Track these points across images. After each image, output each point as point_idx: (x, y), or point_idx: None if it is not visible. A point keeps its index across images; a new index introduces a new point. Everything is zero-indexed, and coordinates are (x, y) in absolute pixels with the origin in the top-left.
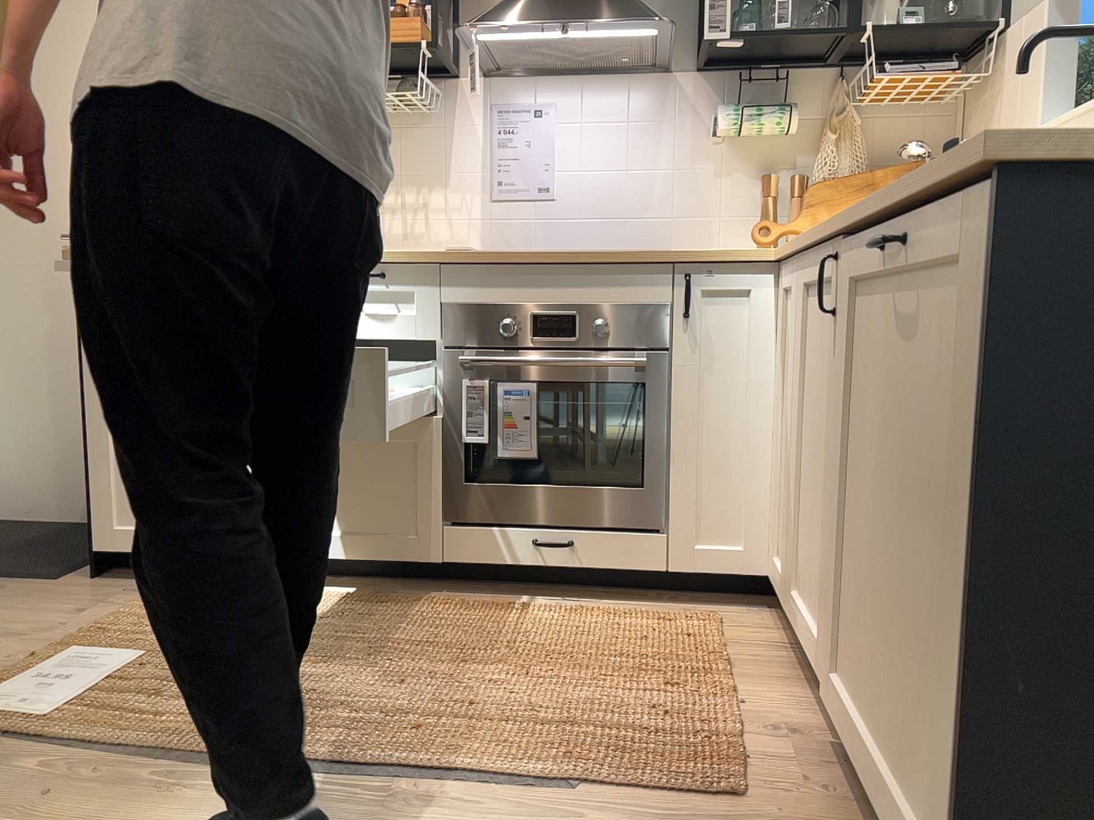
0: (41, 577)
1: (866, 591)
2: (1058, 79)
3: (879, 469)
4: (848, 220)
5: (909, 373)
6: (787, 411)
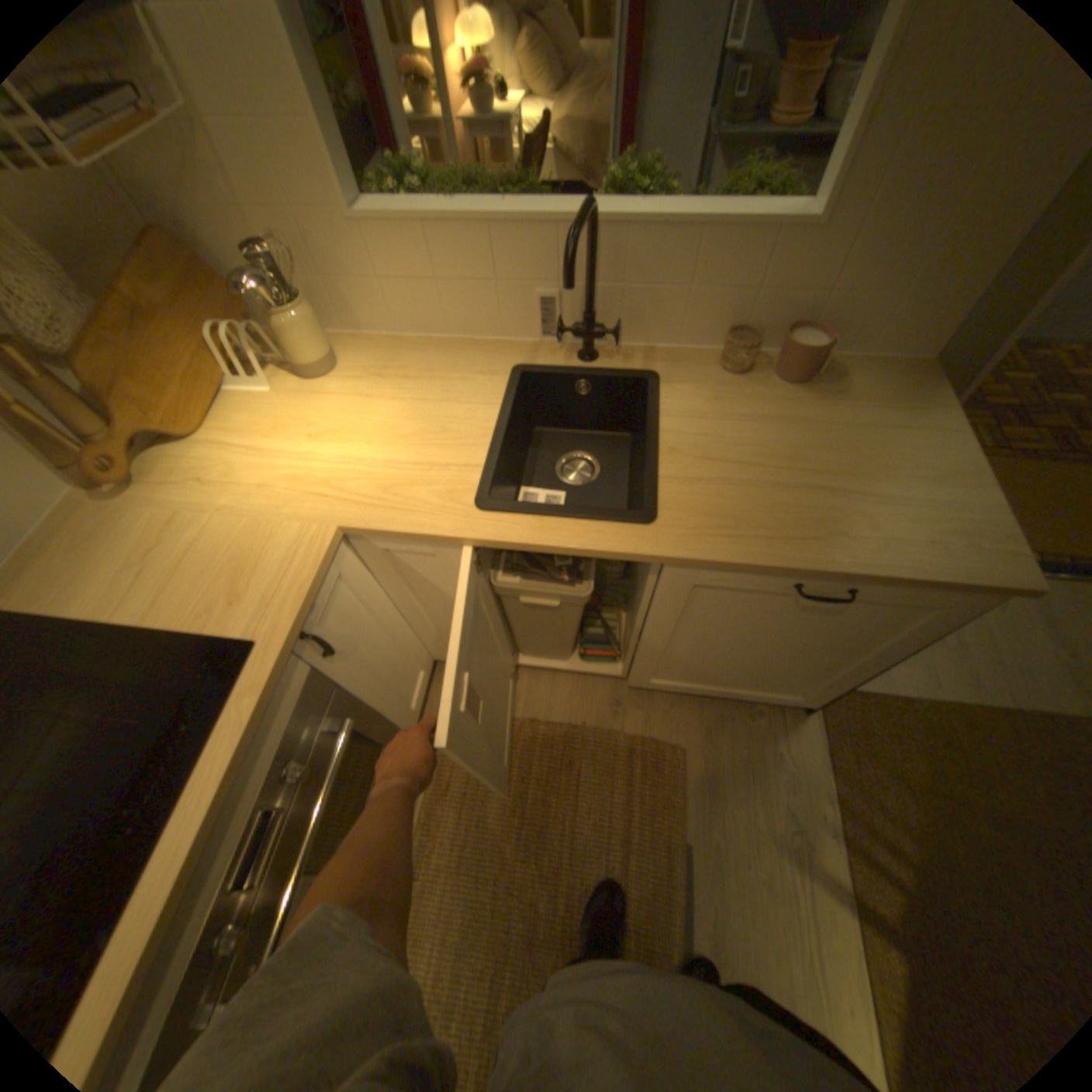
0: None
1: (684, 664)
2: (331, 136)
3: (719, 639)
4: (678, 558)
5: (787, 619)
6: (424, 604)
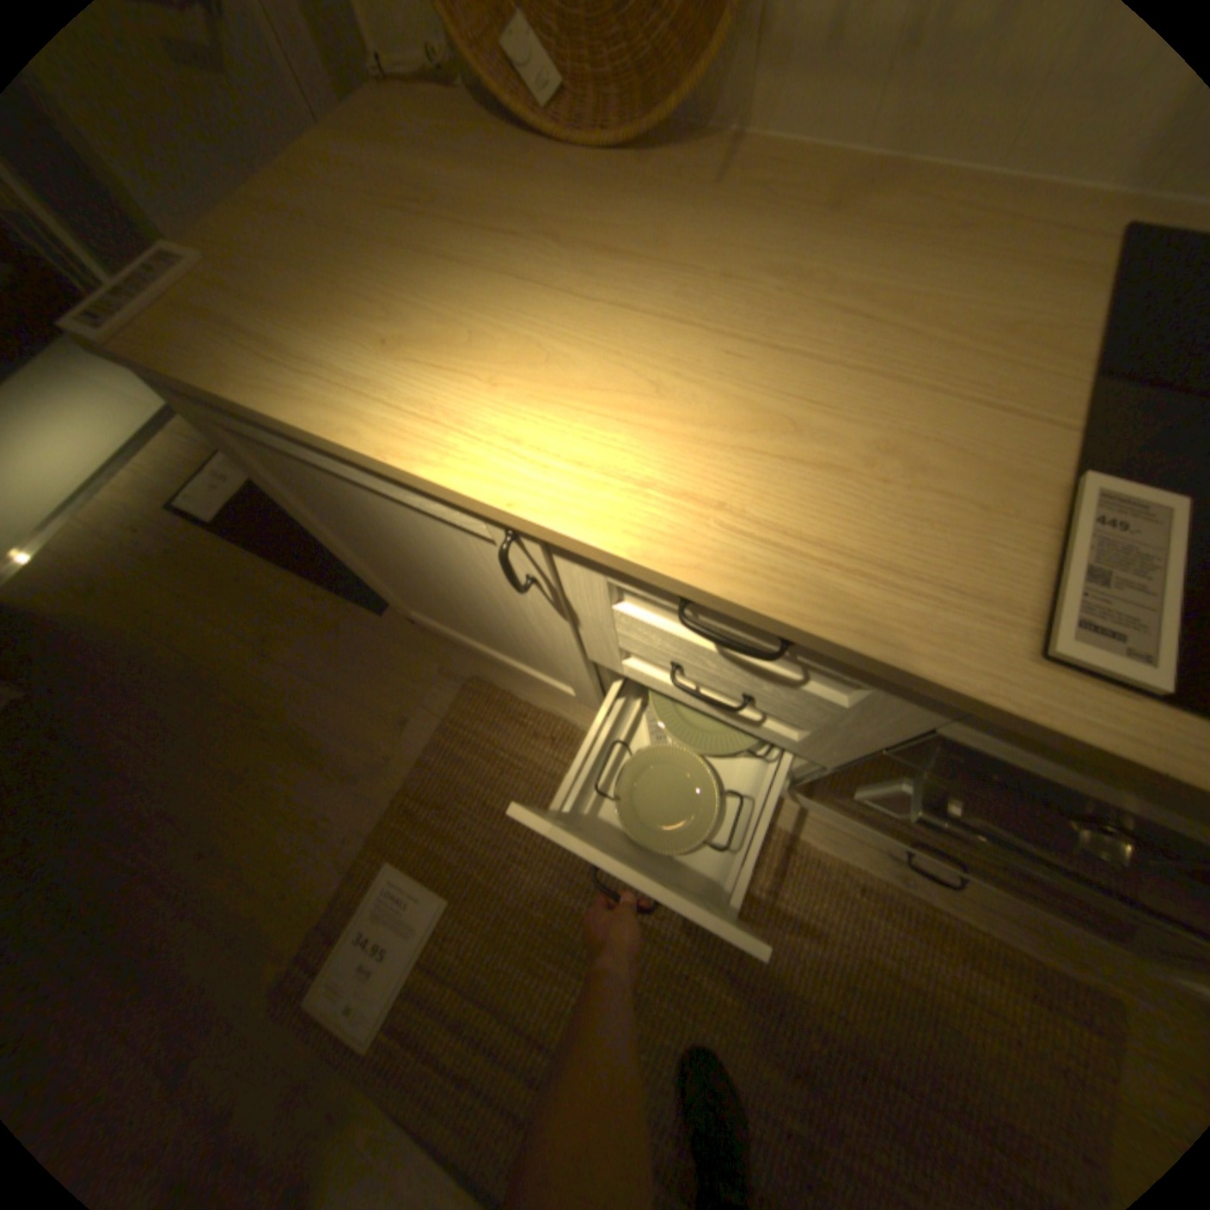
0: (366, 601)
1: None
2: None
3: None
4: None
5: None
6: None
